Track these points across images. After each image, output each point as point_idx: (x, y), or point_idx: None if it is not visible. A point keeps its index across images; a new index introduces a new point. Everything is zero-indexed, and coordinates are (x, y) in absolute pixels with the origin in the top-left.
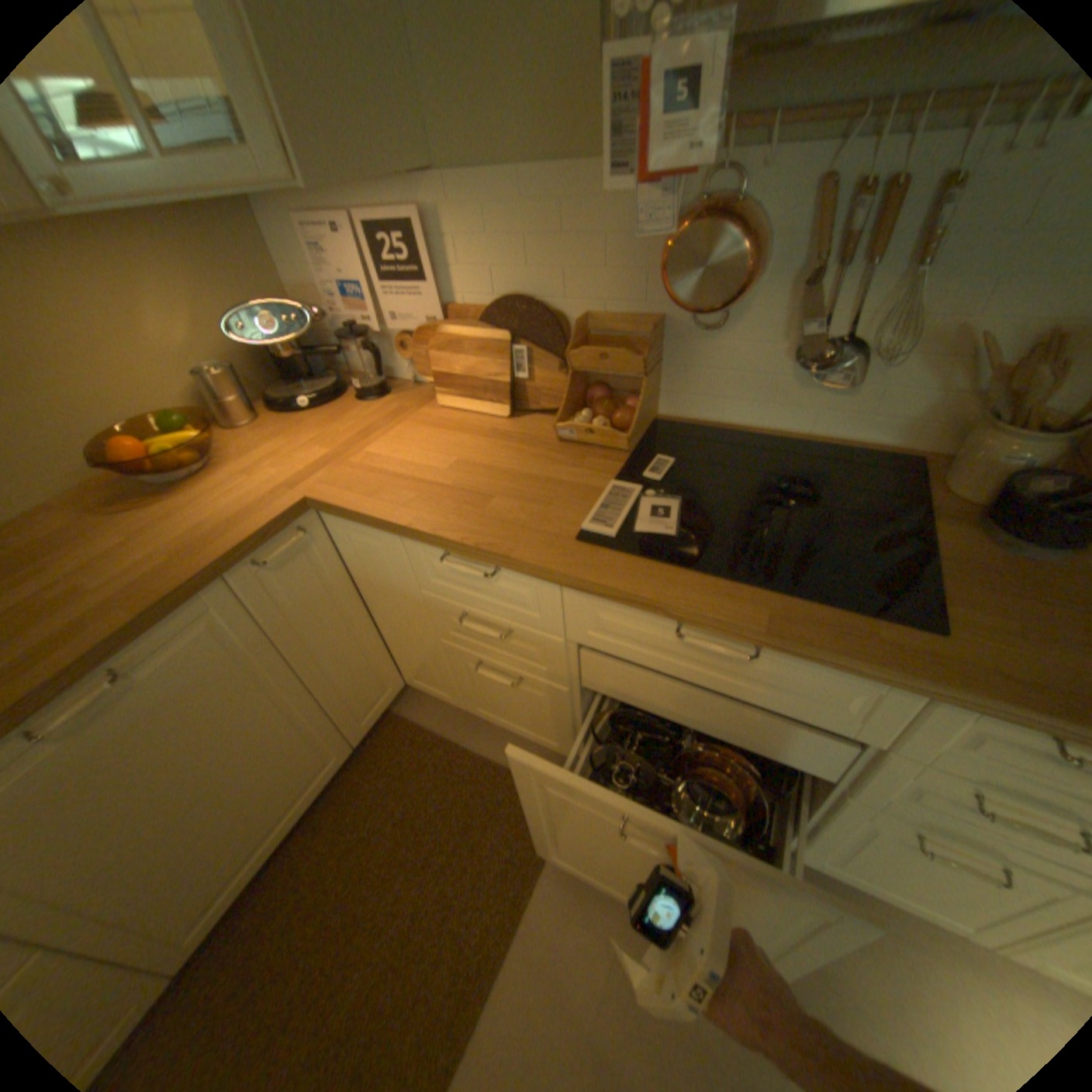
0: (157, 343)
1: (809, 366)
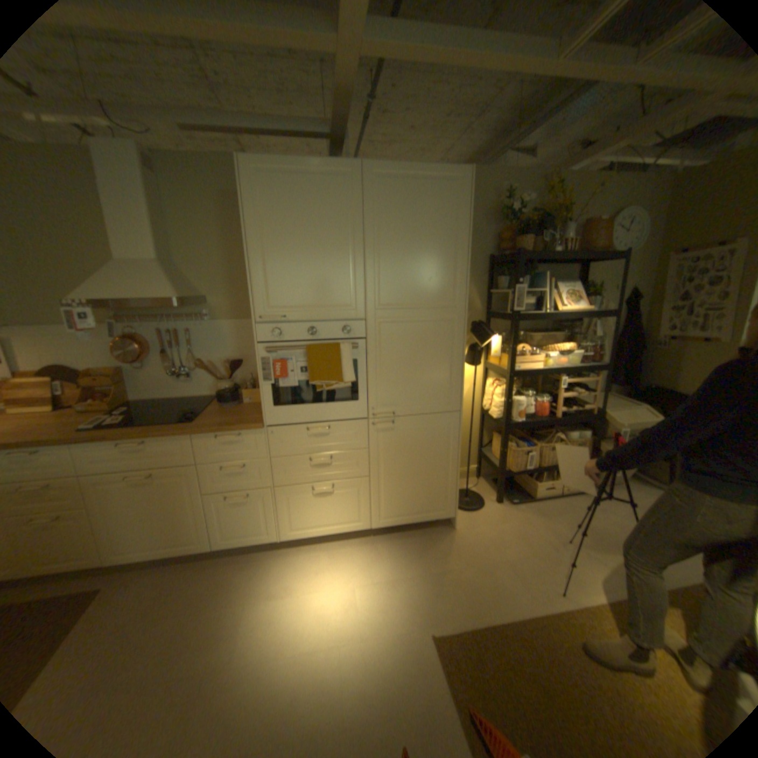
0: None
1: (171, 376)
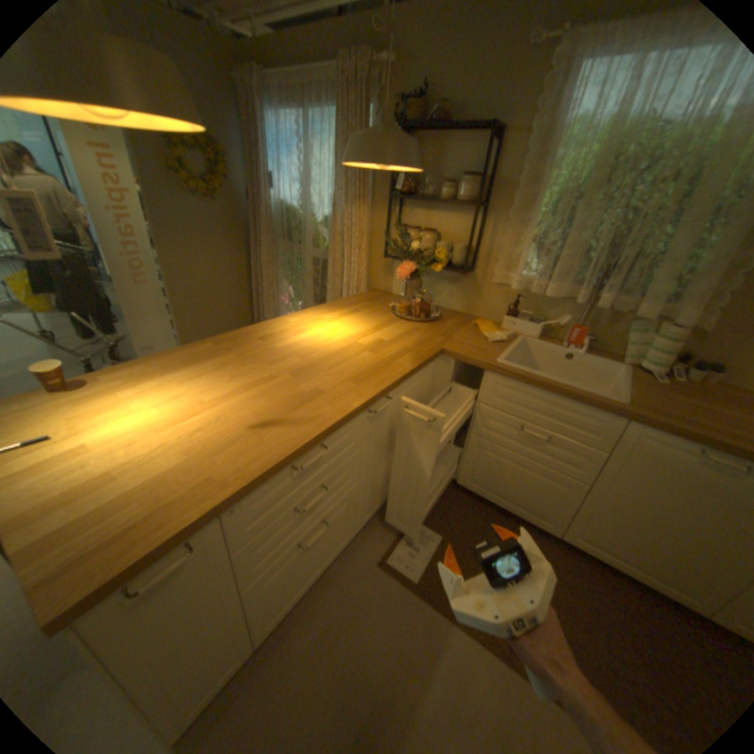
0: None
1: None
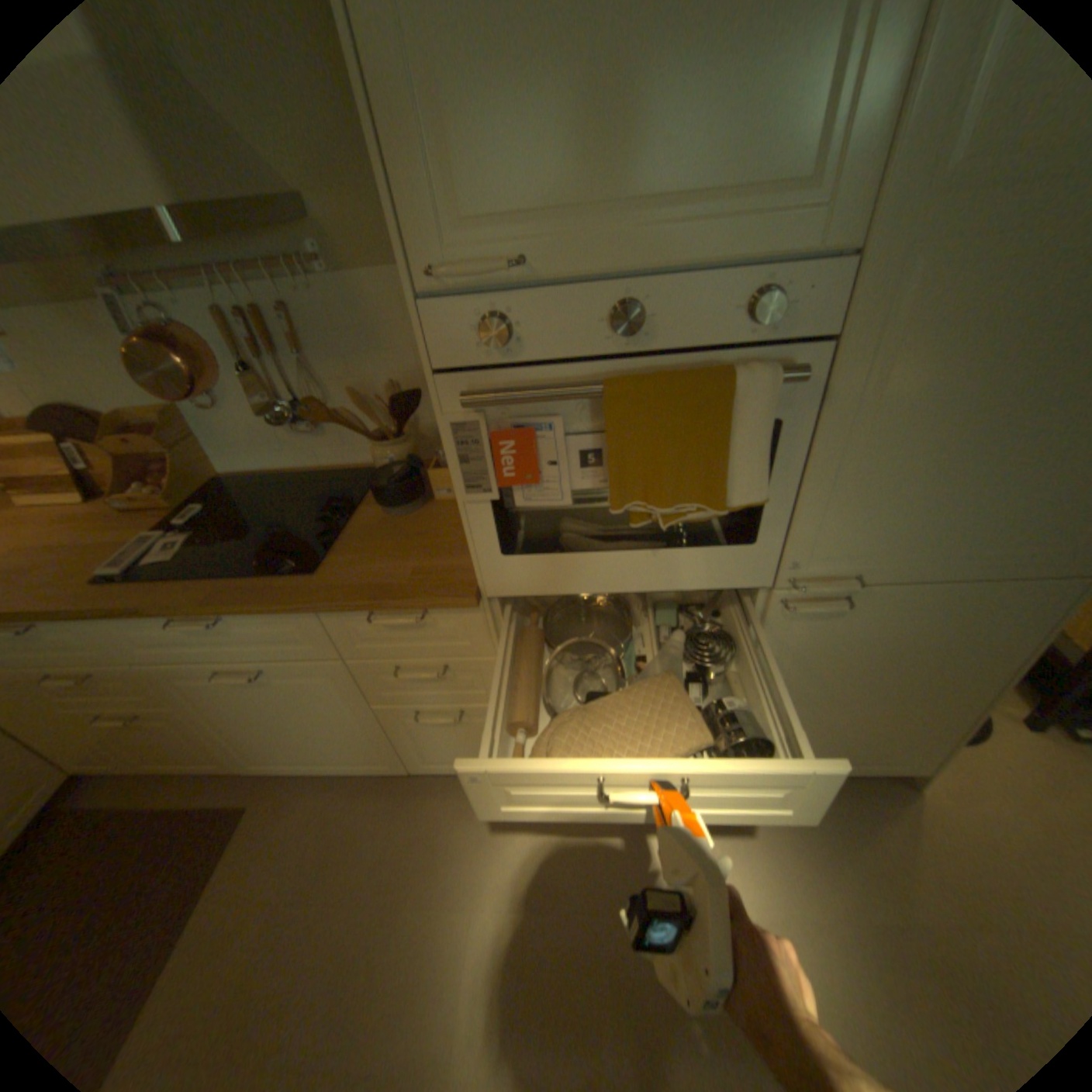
0: None
1: (277, 423)
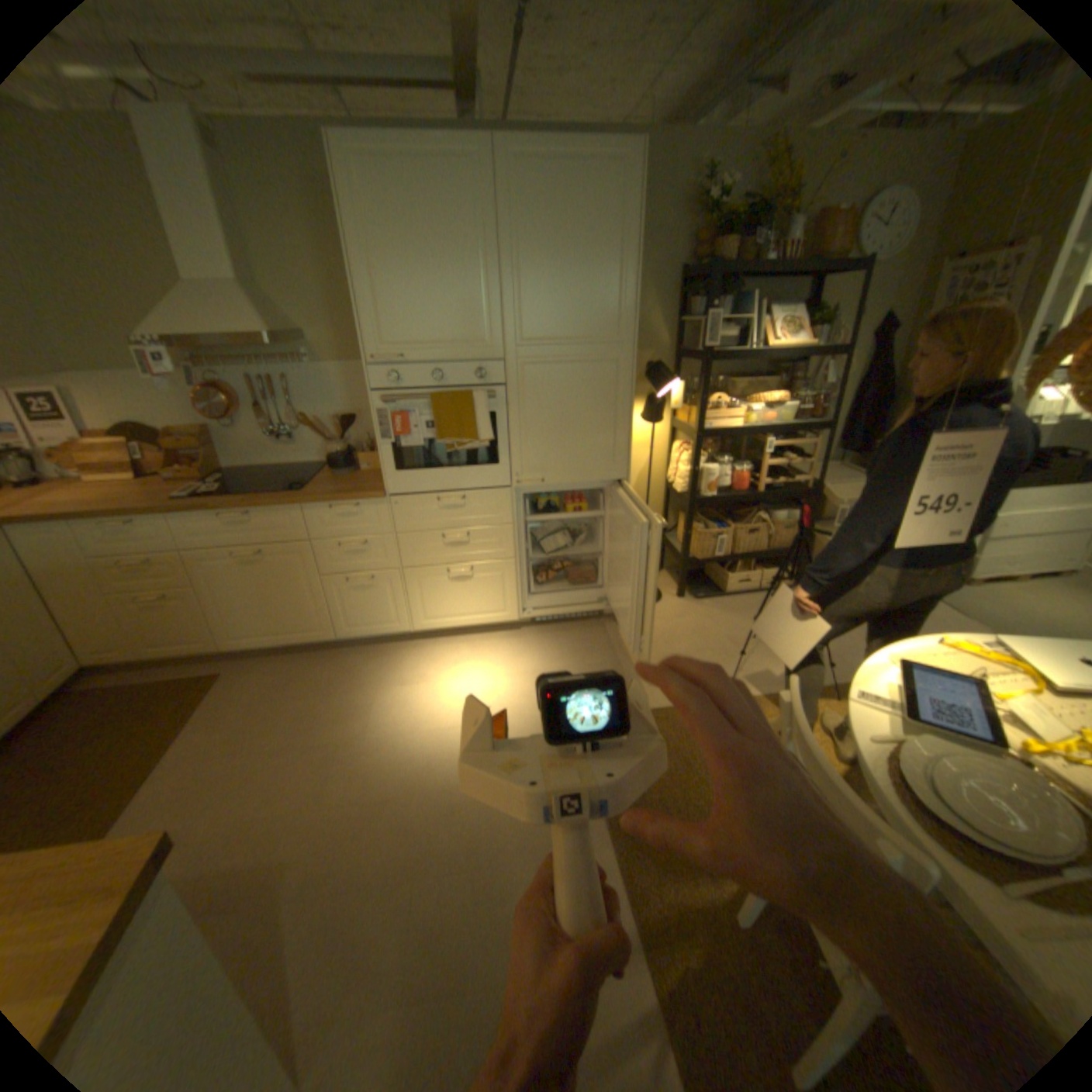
0: None
1: (269, 436)
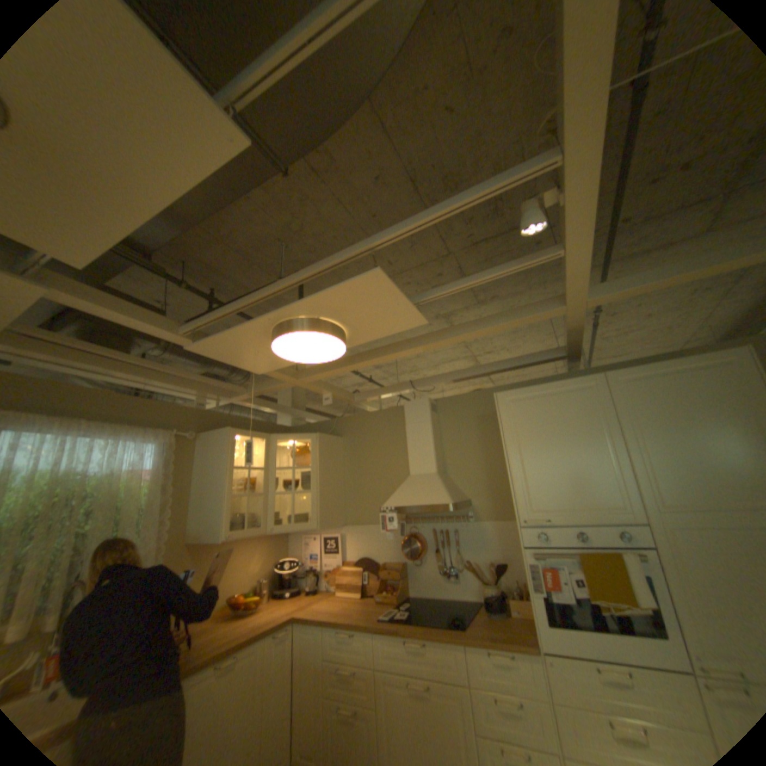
0: (250, 572)
1: (443, 576)
